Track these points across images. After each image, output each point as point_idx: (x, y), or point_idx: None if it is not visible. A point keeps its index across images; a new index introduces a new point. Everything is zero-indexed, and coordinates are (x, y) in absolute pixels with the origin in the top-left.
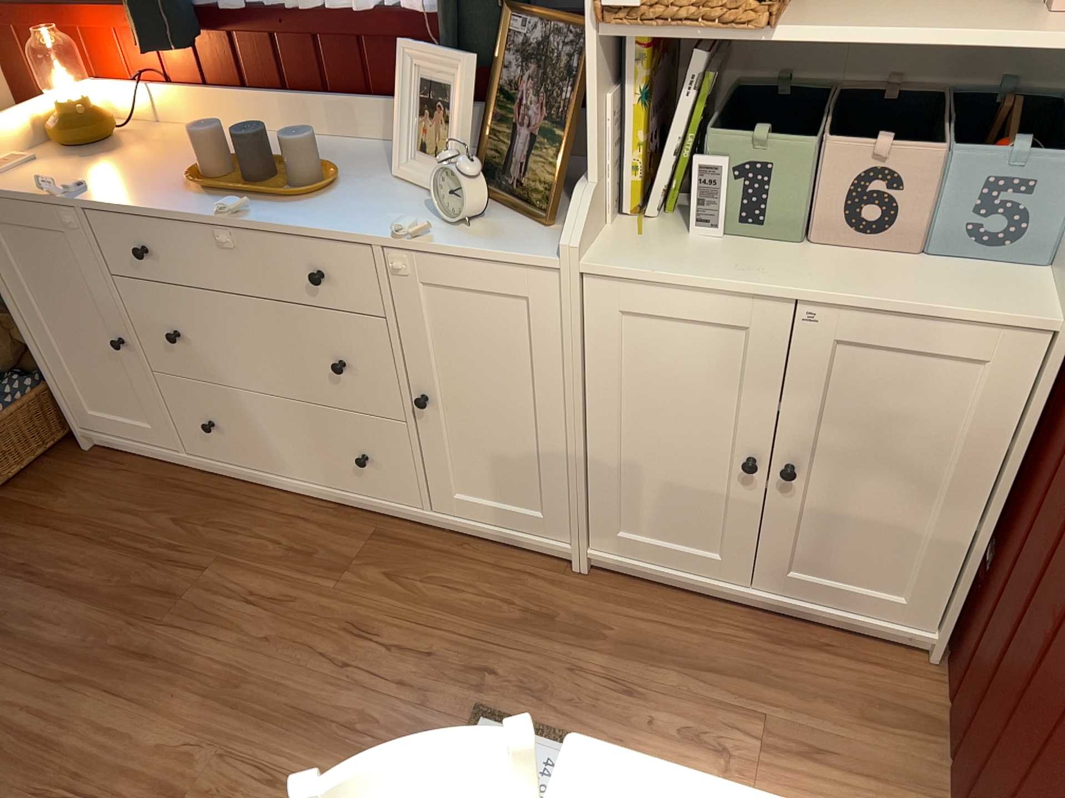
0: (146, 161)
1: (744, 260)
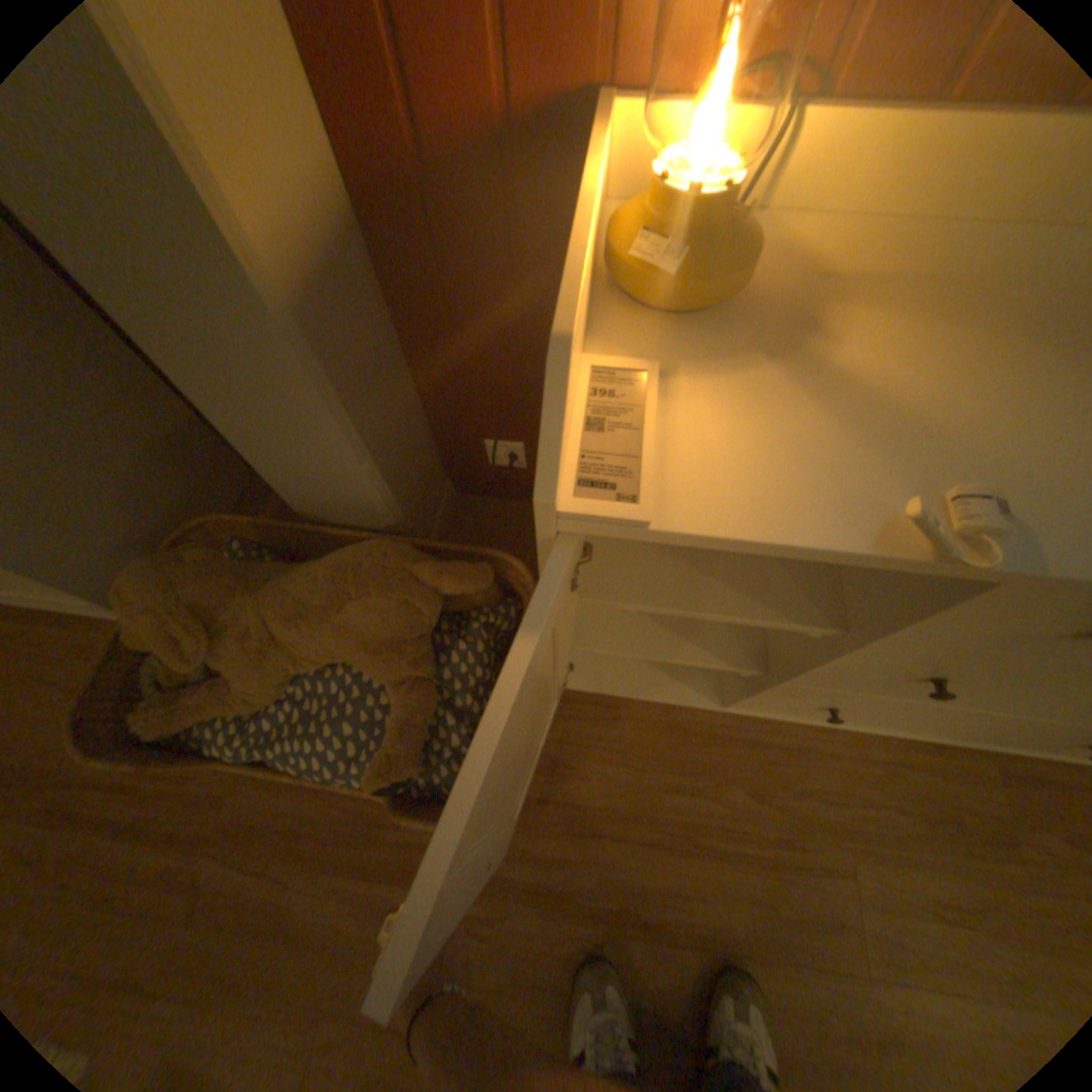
0: (957, 359)
1: None
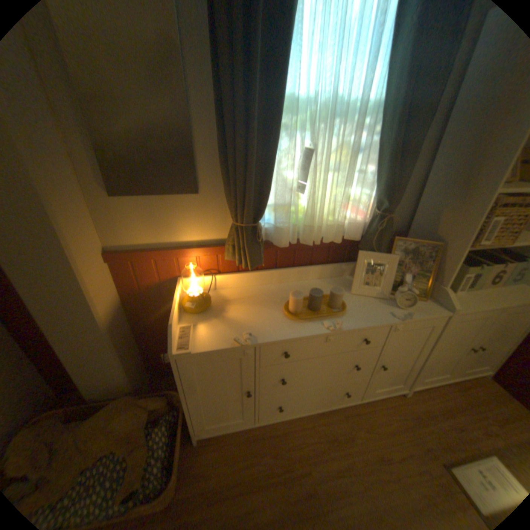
0: (248, 312)
1: (480, 300)
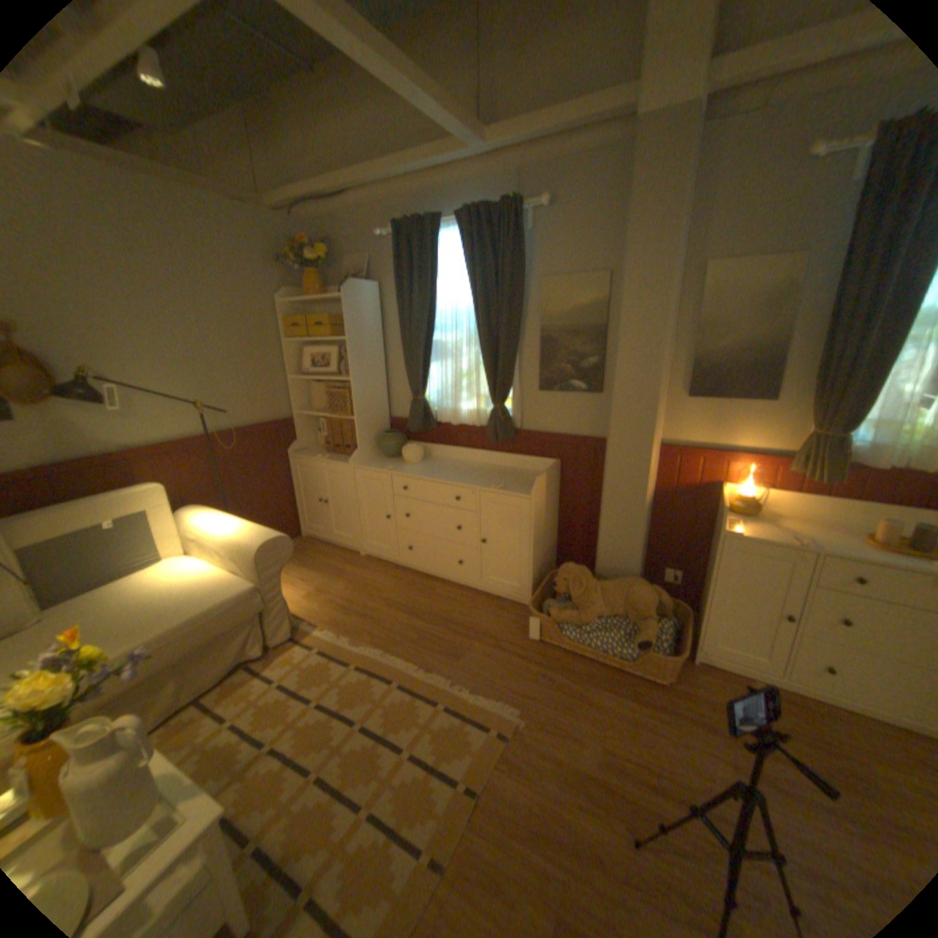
0: (810, 530)
1: None
